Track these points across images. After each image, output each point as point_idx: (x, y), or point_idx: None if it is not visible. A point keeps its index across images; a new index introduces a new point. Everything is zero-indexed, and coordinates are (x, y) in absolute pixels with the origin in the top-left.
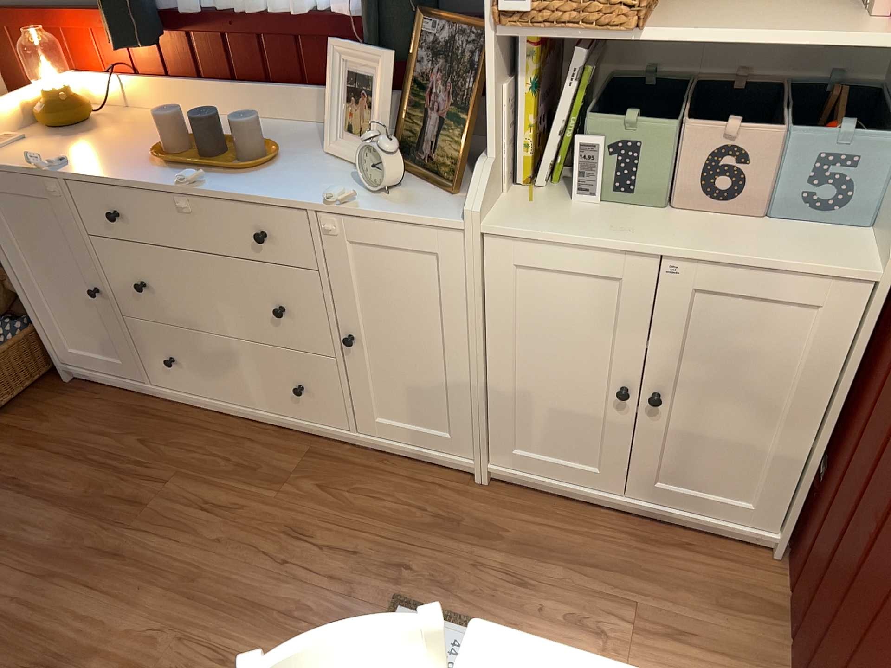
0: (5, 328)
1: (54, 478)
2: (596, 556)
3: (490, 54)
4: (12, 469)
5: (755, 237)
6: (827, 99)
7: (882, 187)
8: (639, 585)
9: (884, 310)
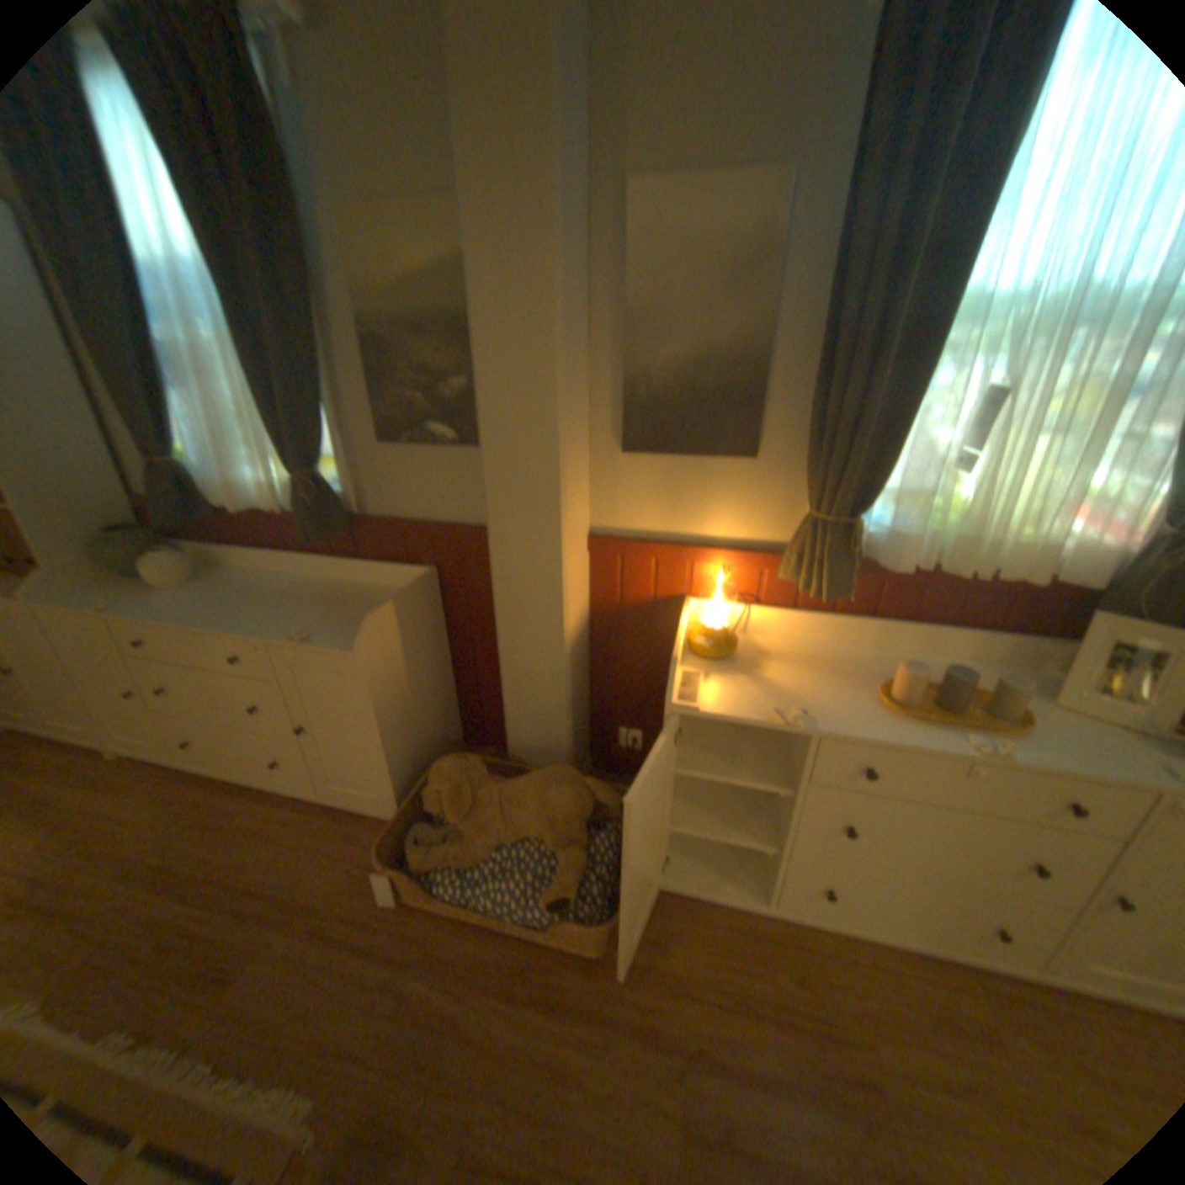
0: (596, 845)
1: (740, 1057)
2: None
3: None
4: (678, 1041)
5: None
6: None
7: None
8: None
9: None
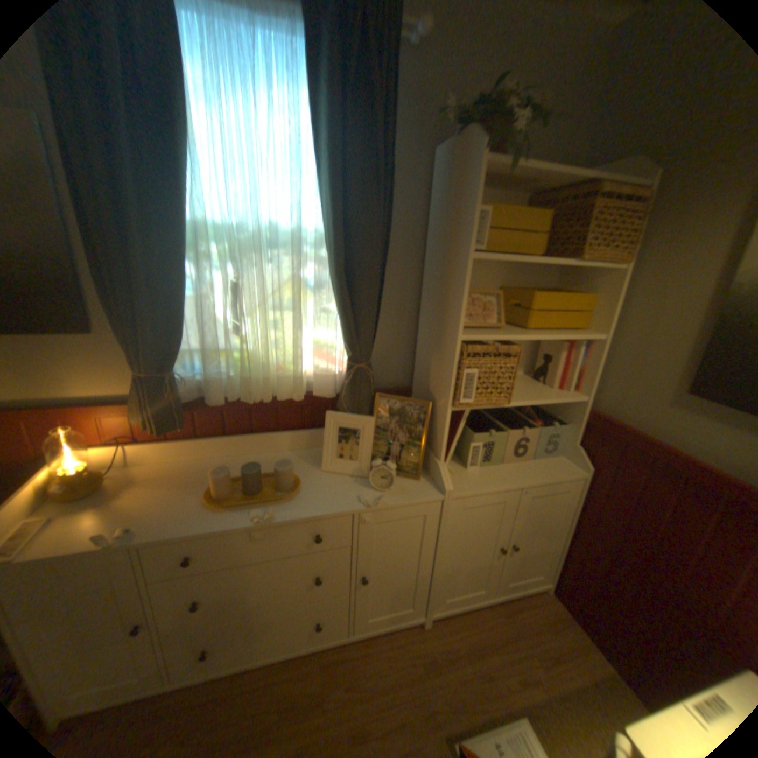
0: None
1: None
2: (504, 642)
3: (446, 416)
4: None
5: (542, 469)
6: (528, 409)
7: (570, 442)
8: (530, 647)
9: (593, 487)
